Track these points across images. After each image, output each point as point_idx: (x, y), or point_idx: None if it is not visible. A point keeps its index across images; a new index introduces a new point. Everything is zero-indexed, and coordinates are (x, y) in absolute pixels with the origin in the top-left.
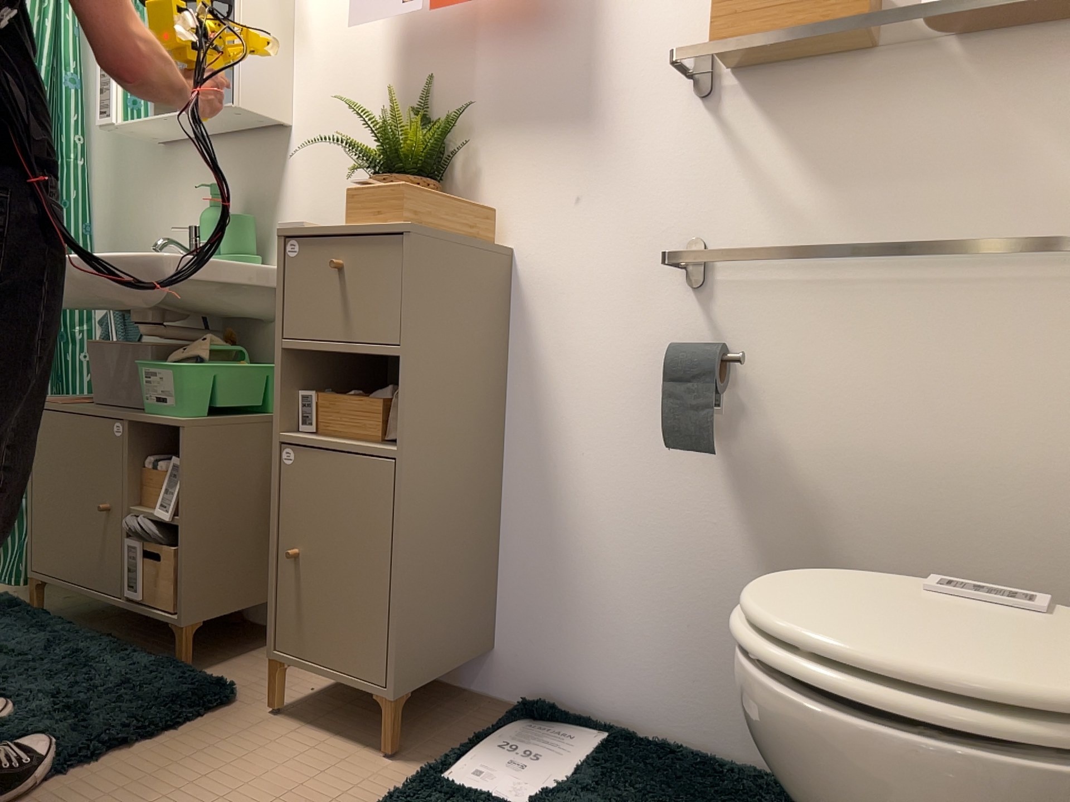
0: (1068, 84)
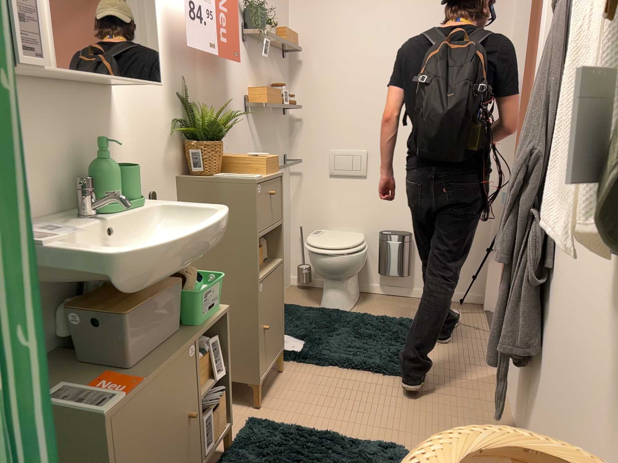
0: (281, 122)
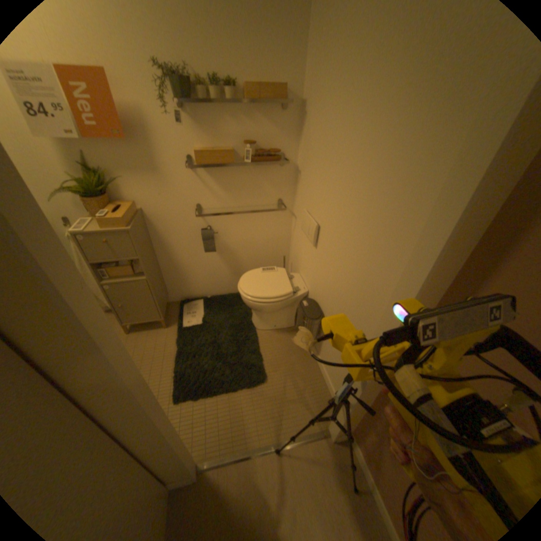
0: (271, 172)
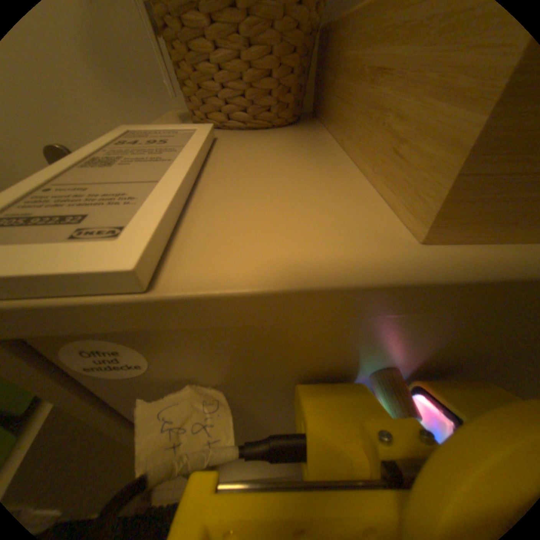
0: None
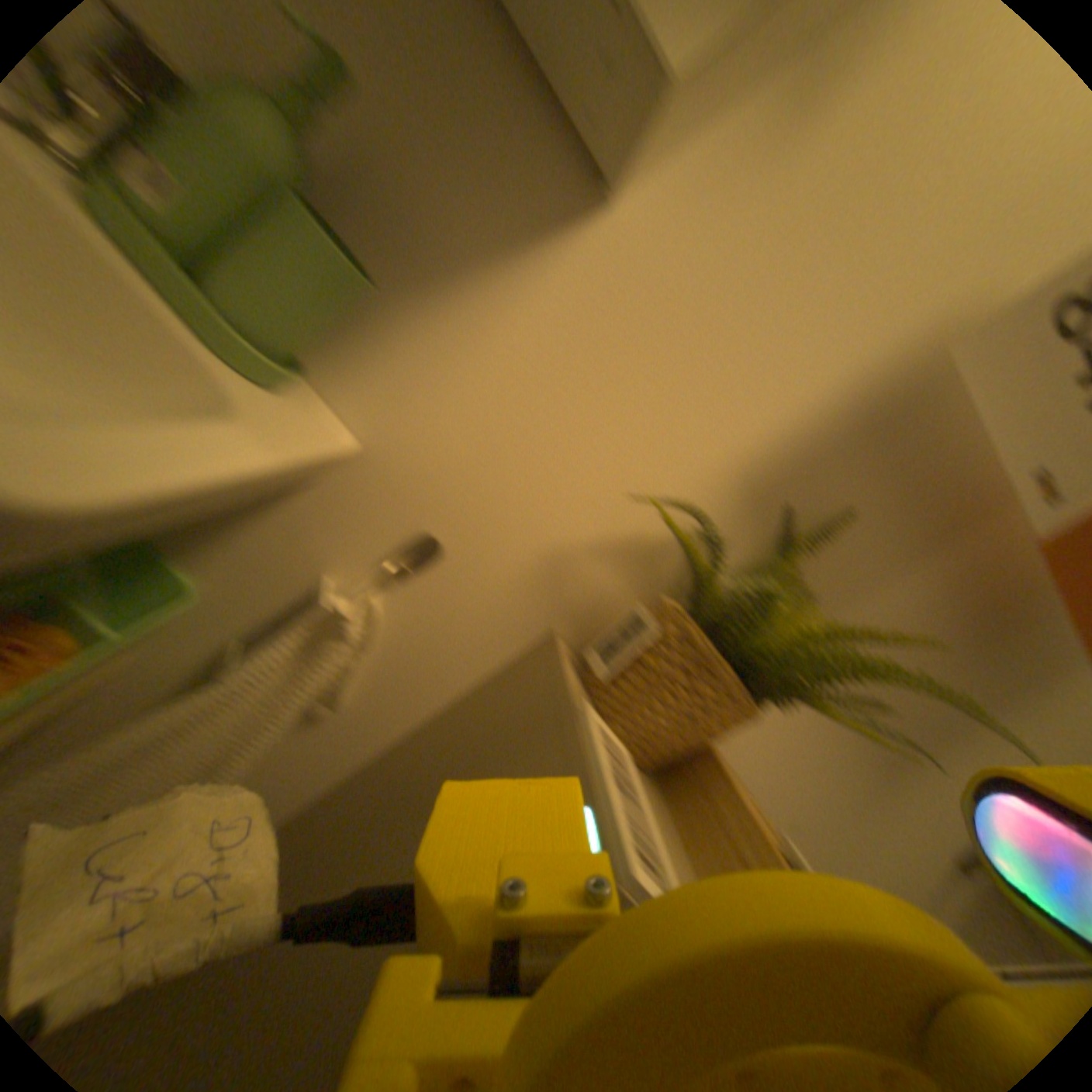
0: None
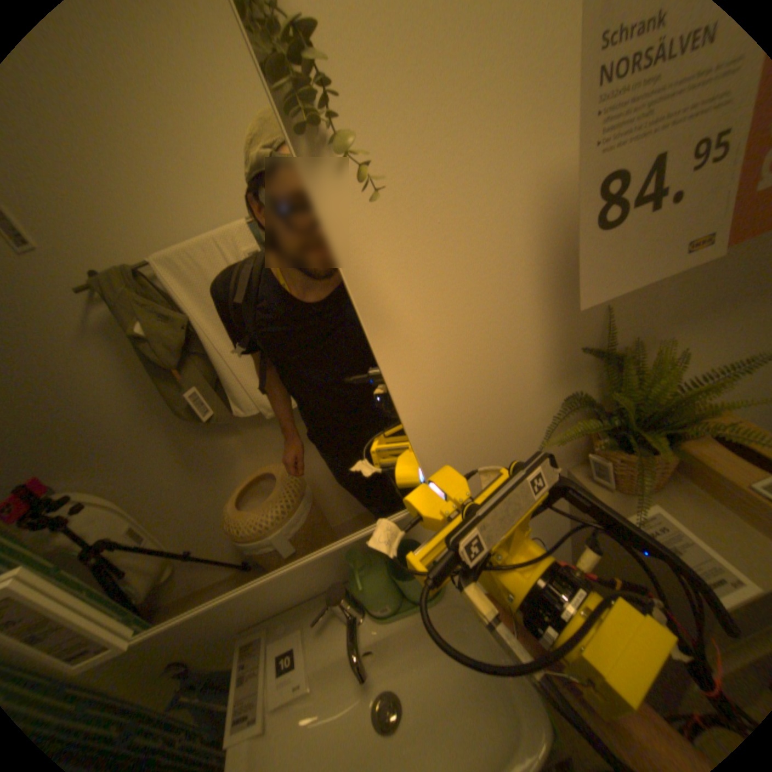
0: None
